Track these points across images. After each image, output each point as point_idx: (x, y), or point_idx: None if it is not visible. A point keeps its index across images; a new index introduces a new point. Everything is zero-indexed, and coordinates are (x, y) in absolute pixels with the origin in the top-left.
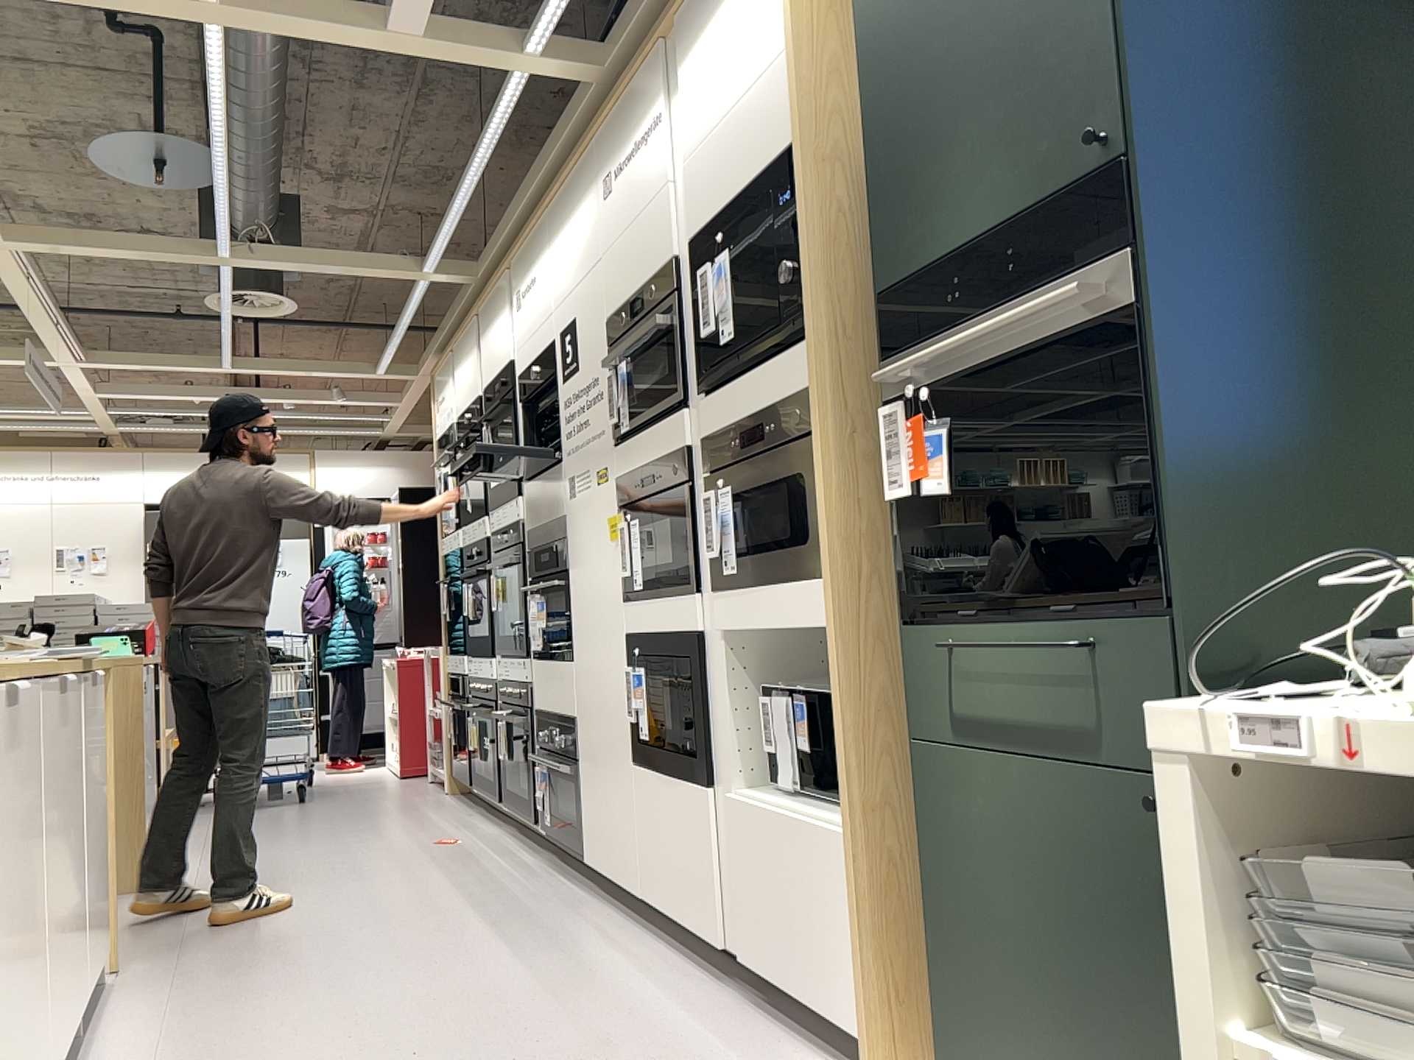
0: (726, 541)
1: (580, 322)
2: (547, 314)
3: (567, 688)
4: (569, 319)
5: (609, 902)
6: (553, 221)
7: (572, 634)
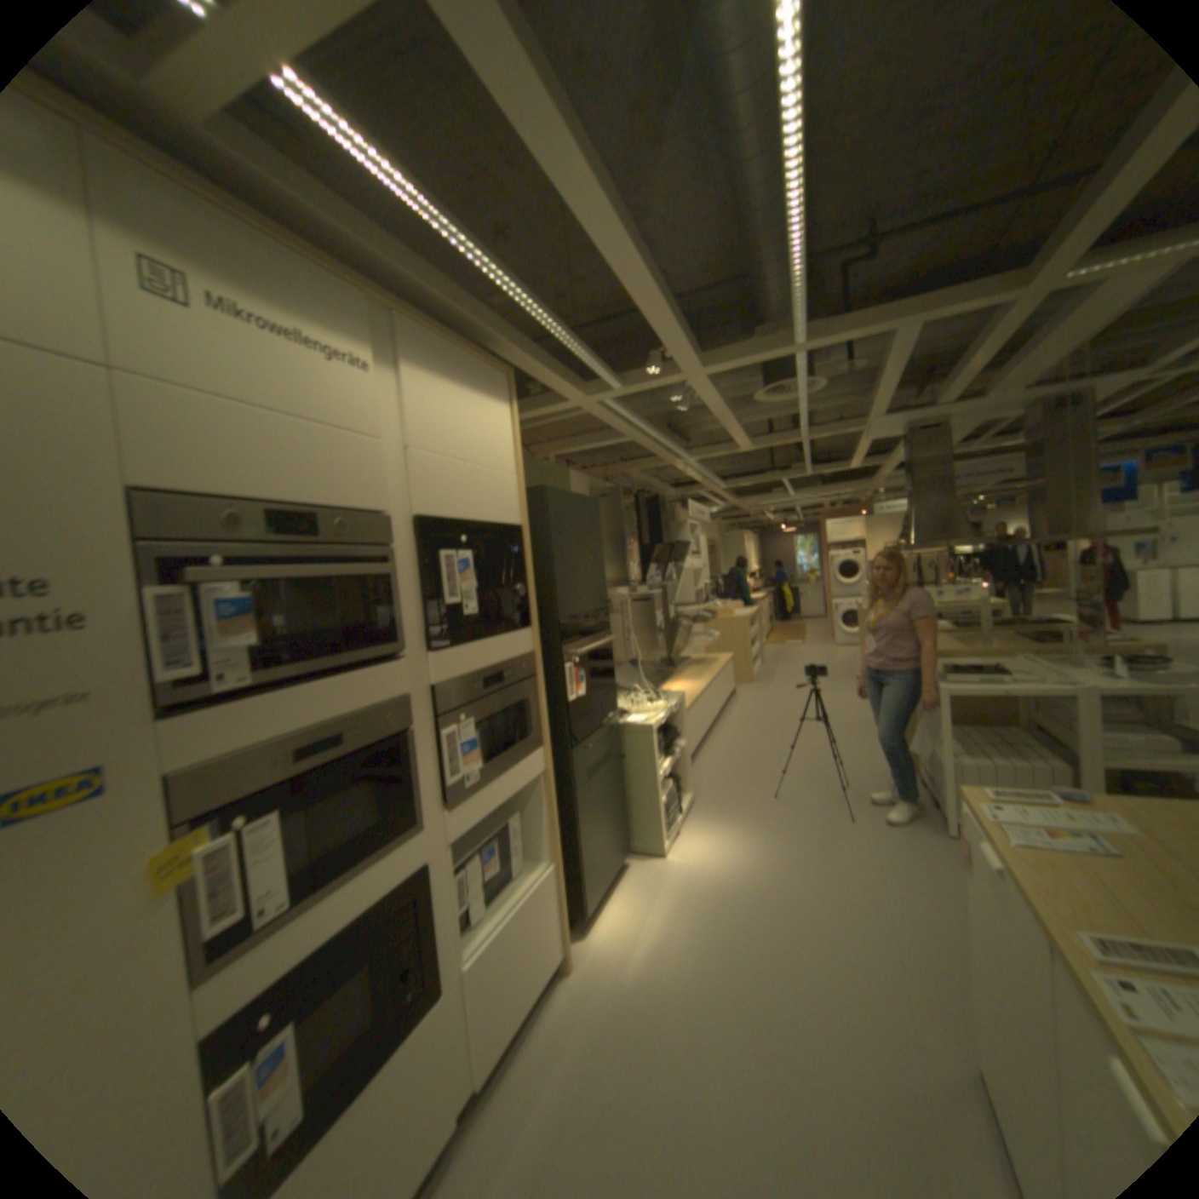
0: (476, 758)
1: None
2: None
3: None
4: None
5: None
6: None
7: None
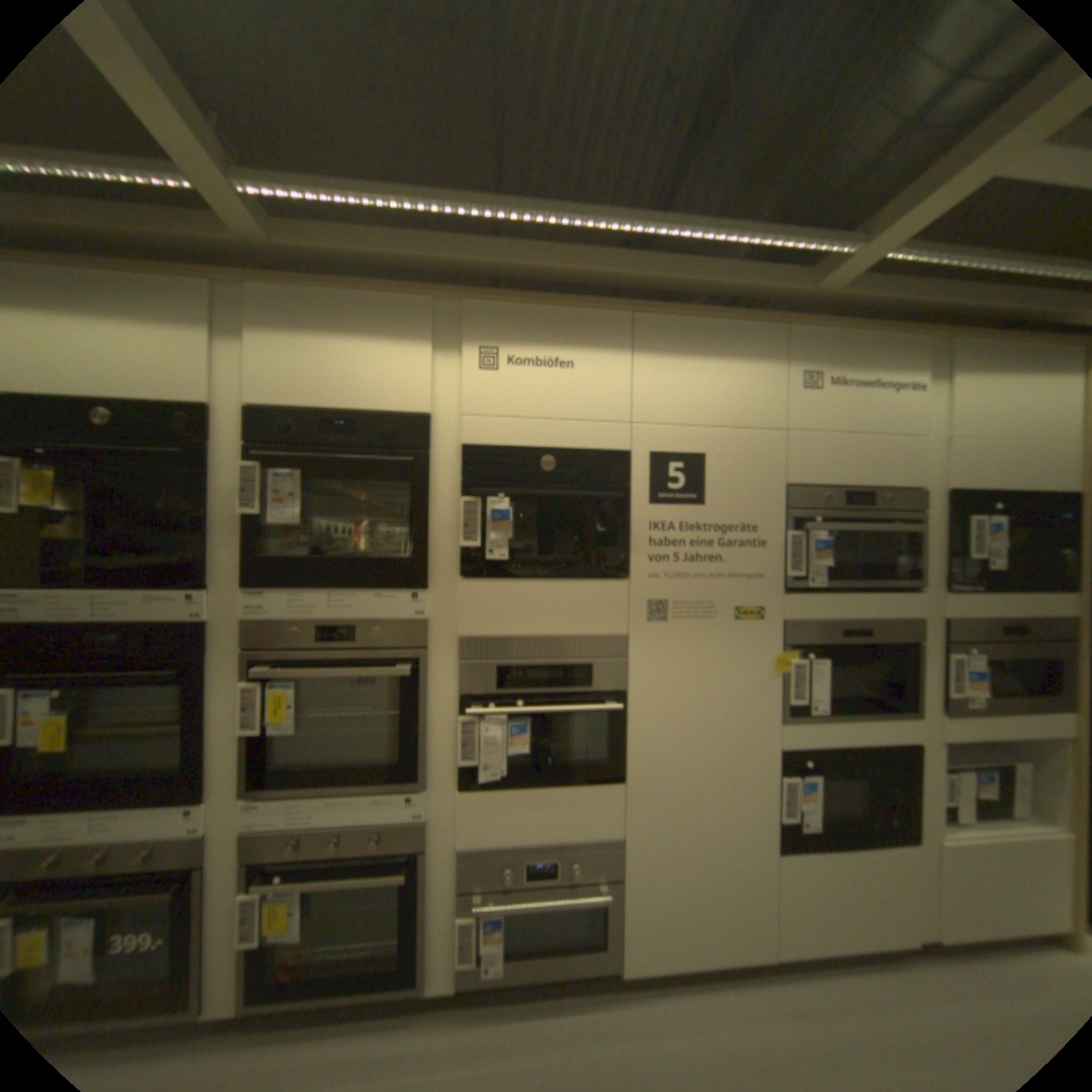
0: (984, 690)
1: (718, 464)
2: (608, 418)
3: (601, 812)
4: (686, 449)
5: (670, 995)
6: (652, 336)
7: (630, 754)
